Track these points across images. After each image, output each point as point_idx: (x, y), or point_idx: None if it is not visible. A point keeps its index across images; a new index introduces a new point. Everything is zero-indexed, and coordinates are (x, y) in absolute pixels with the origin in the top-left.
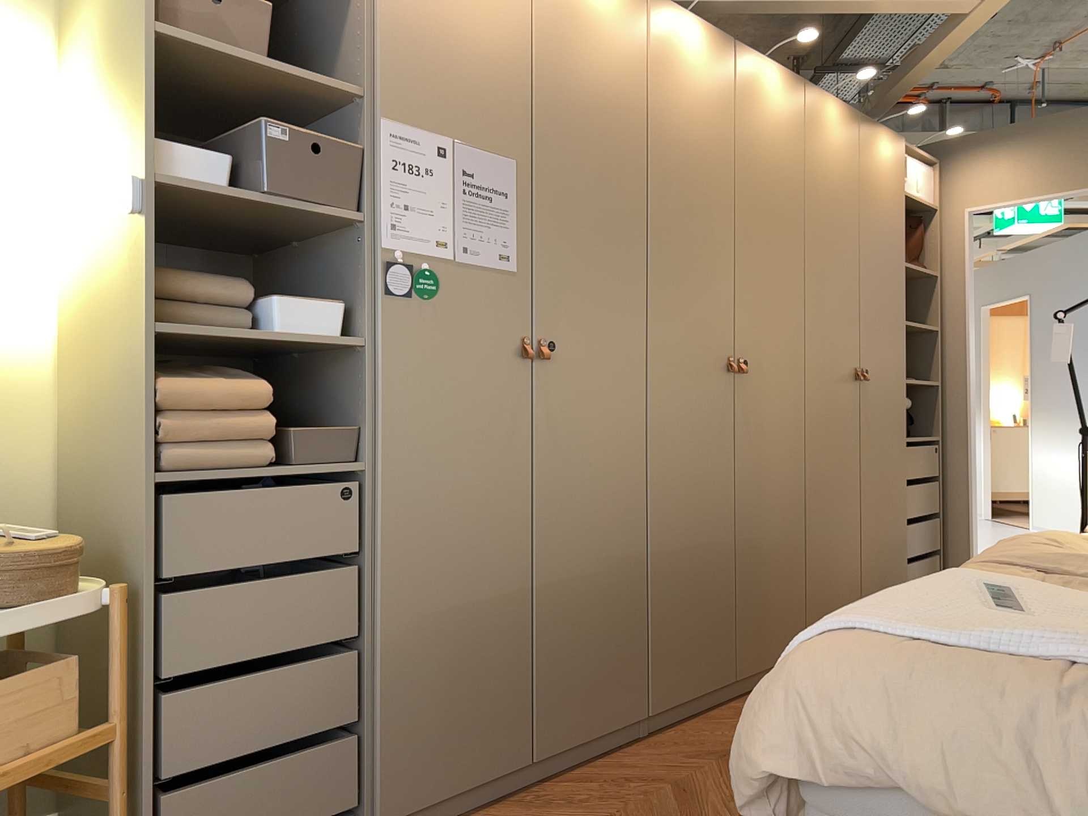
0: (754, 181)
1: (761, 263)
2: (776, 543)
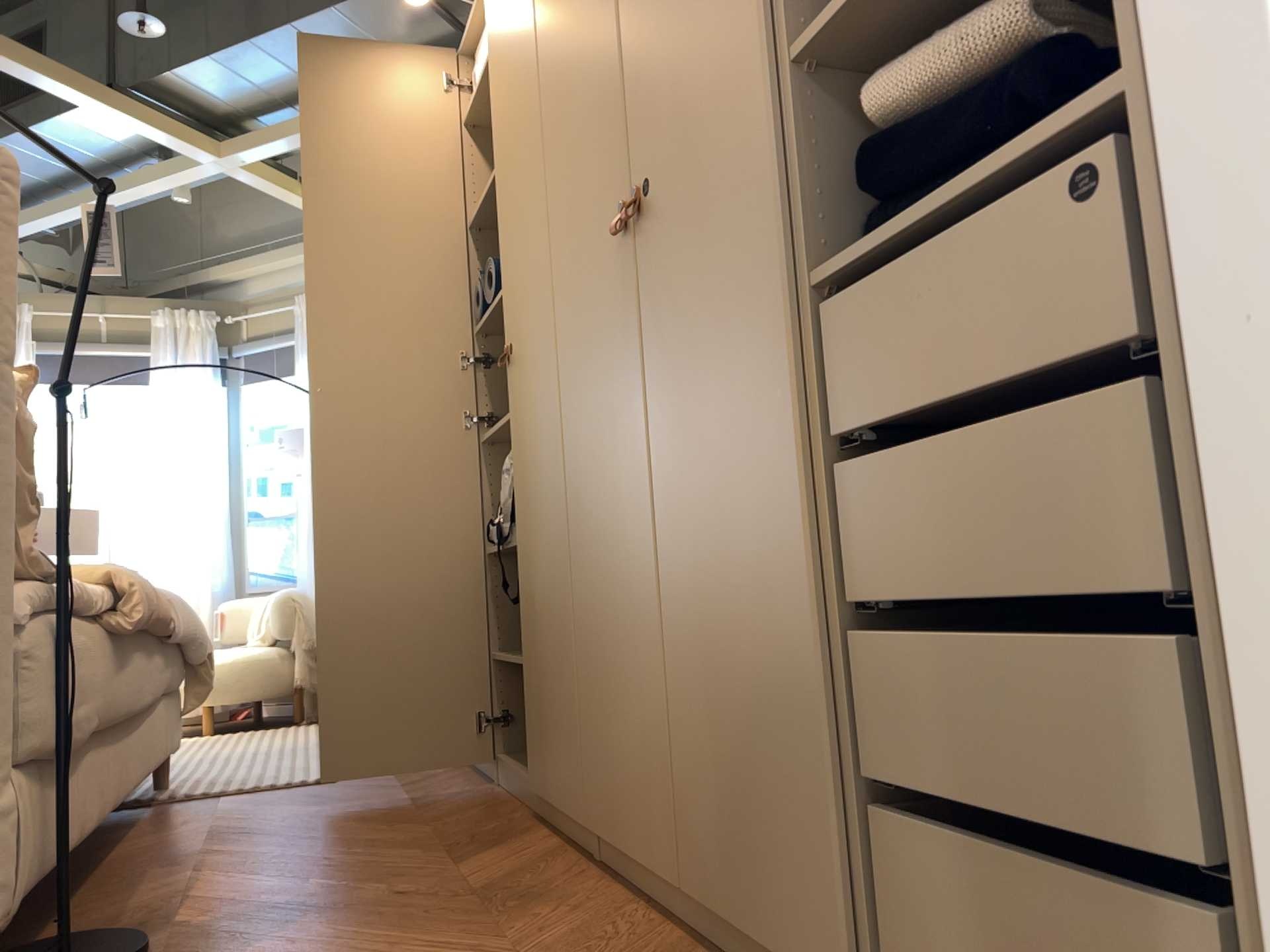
0: (505, 109)
1: (515, 205)
2: (548, 599)
